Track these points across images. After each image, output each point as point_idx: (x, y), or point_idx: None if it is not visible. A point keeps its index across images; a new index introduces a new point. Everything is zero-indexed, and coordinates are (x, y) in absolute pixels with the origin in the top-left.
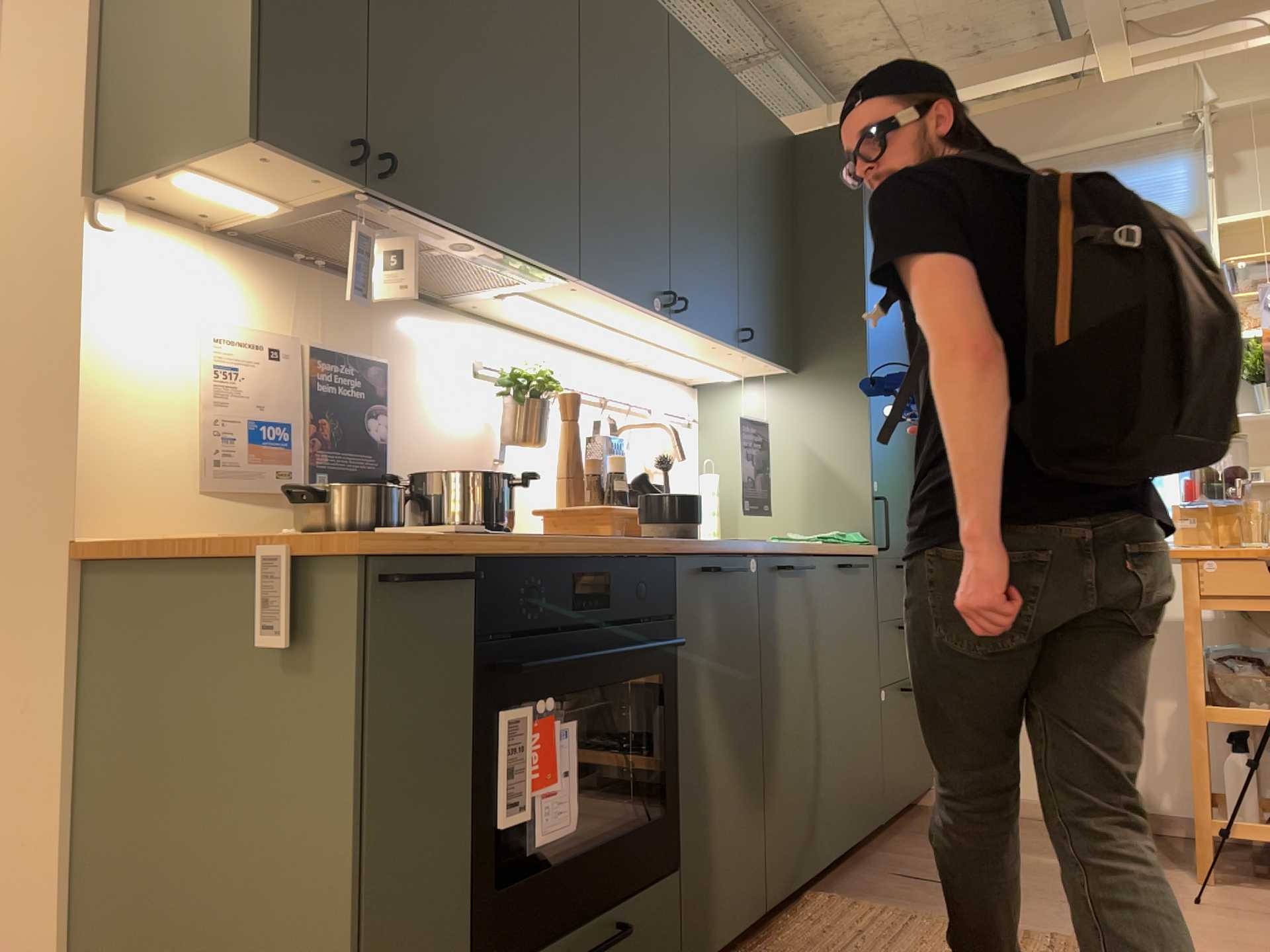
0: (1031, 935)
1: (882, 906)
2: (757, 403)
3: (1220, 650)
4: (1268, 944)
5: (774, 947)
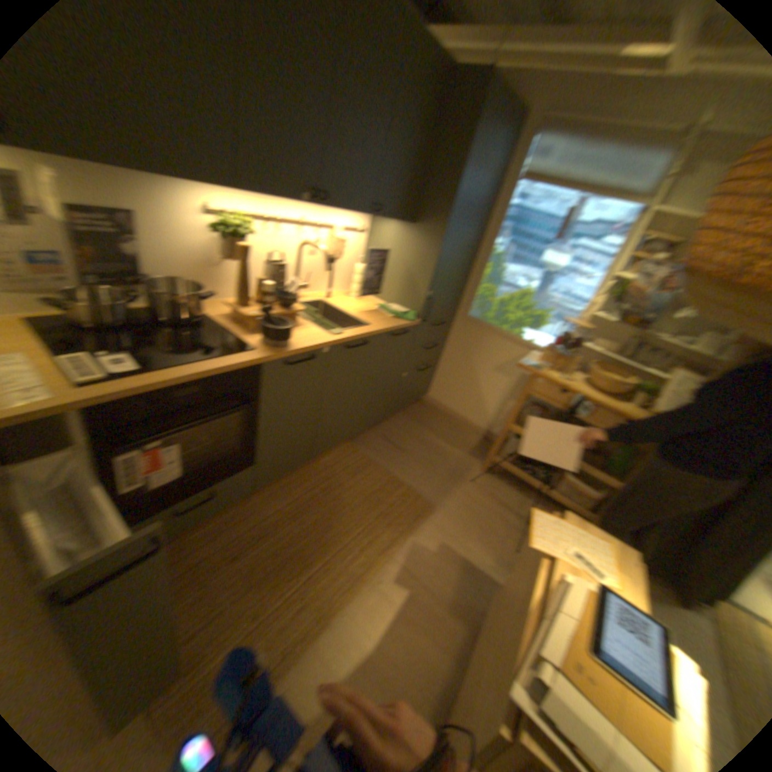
0: (399, 486)
1: (362, 456)
2: (391, 233)
3: (534, 400)
4: (476, 510)
5: (309, 469)
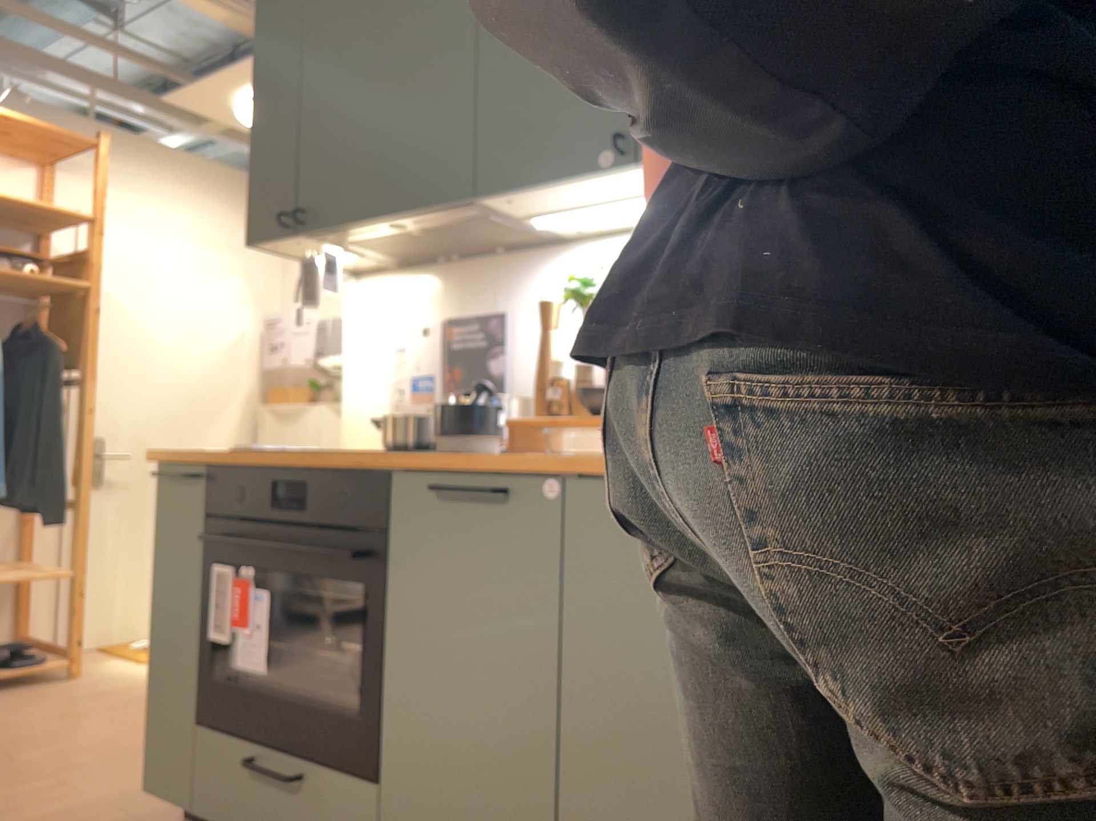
0: None
1: None
2: None
3: None
4: None
5: None
